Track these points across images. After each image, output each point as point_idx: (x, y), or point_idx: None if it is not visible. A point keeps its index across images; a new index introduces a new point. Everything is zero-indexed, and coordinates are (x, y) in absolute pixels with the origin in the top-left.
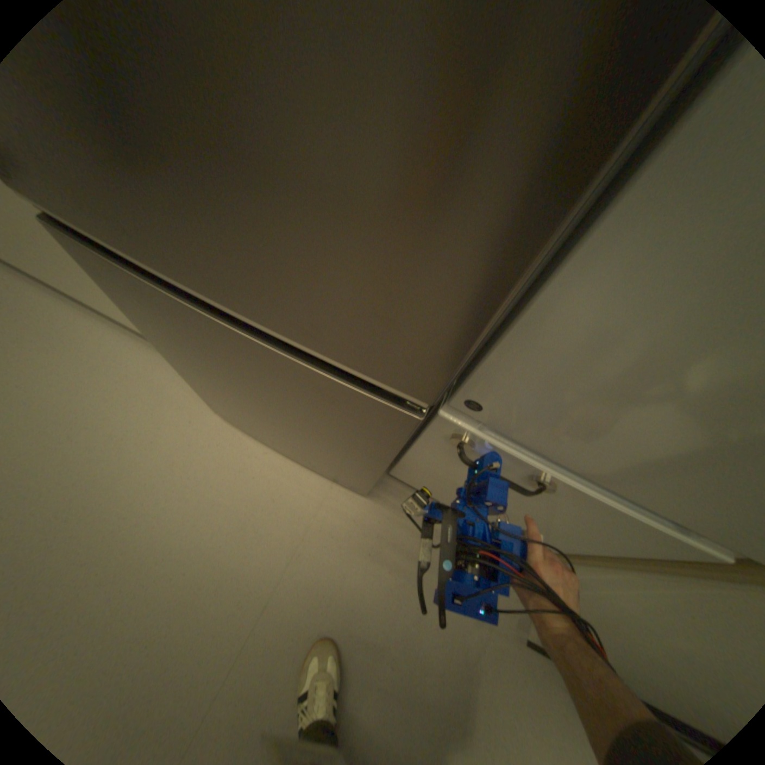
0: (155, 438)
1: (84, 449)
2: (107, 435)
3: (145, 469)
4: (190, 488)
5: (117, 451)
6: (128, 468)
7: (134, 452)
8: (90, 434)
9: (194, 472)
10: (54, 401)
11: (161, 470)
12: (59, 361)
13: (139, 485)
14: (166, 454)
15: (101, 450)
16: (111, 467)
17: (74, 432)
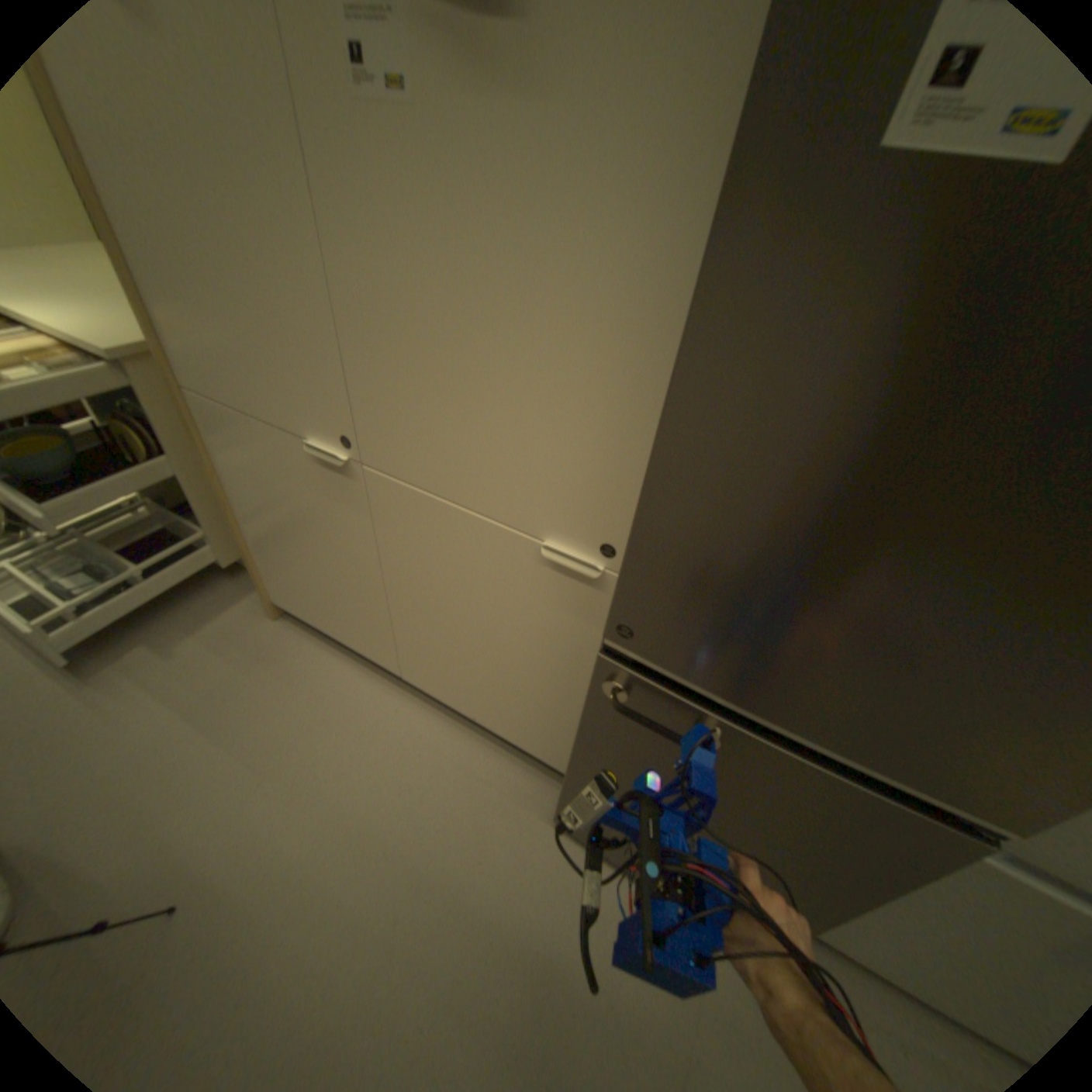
0: (483, 858)
1: (402, 872)
2: (427, 852)
3: (476, 905)
4: (534, 938)
5: (441, 876)
6: (456, 902)
7: (460, 879)
8: (408, 850)
9: (536, 912)
10: (365, 803)
11: (496, 907)
12: (367, 748)
13: (472, 930)
14: (499, 883)
15: (422, 874)
16: (436, 900)
17: (389, 847)
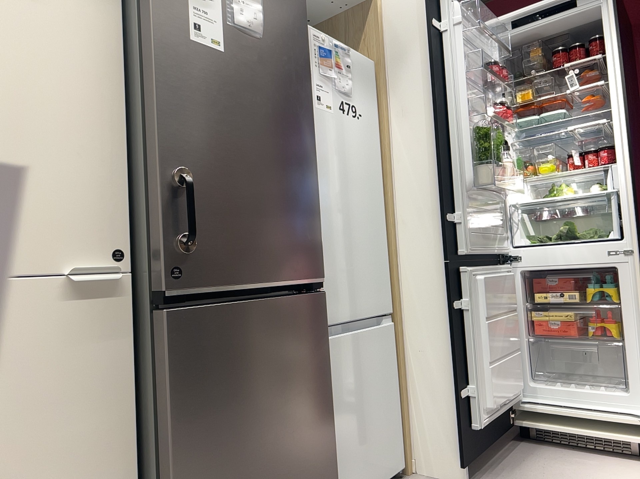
0: None
1: None
2: None
3: None
4: None
5: None
6: None
7: None
8: None
9: None
10: None
11: None
12: None
13: None
14: None
15: None
16: None
17: None
